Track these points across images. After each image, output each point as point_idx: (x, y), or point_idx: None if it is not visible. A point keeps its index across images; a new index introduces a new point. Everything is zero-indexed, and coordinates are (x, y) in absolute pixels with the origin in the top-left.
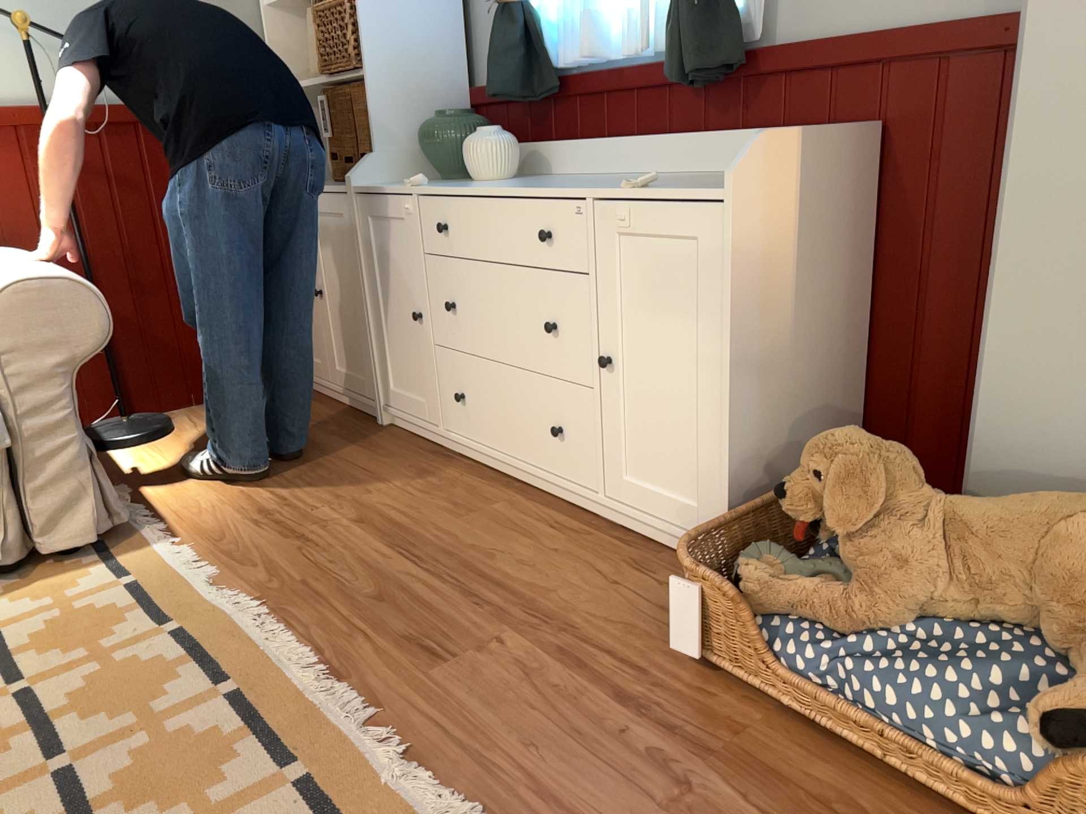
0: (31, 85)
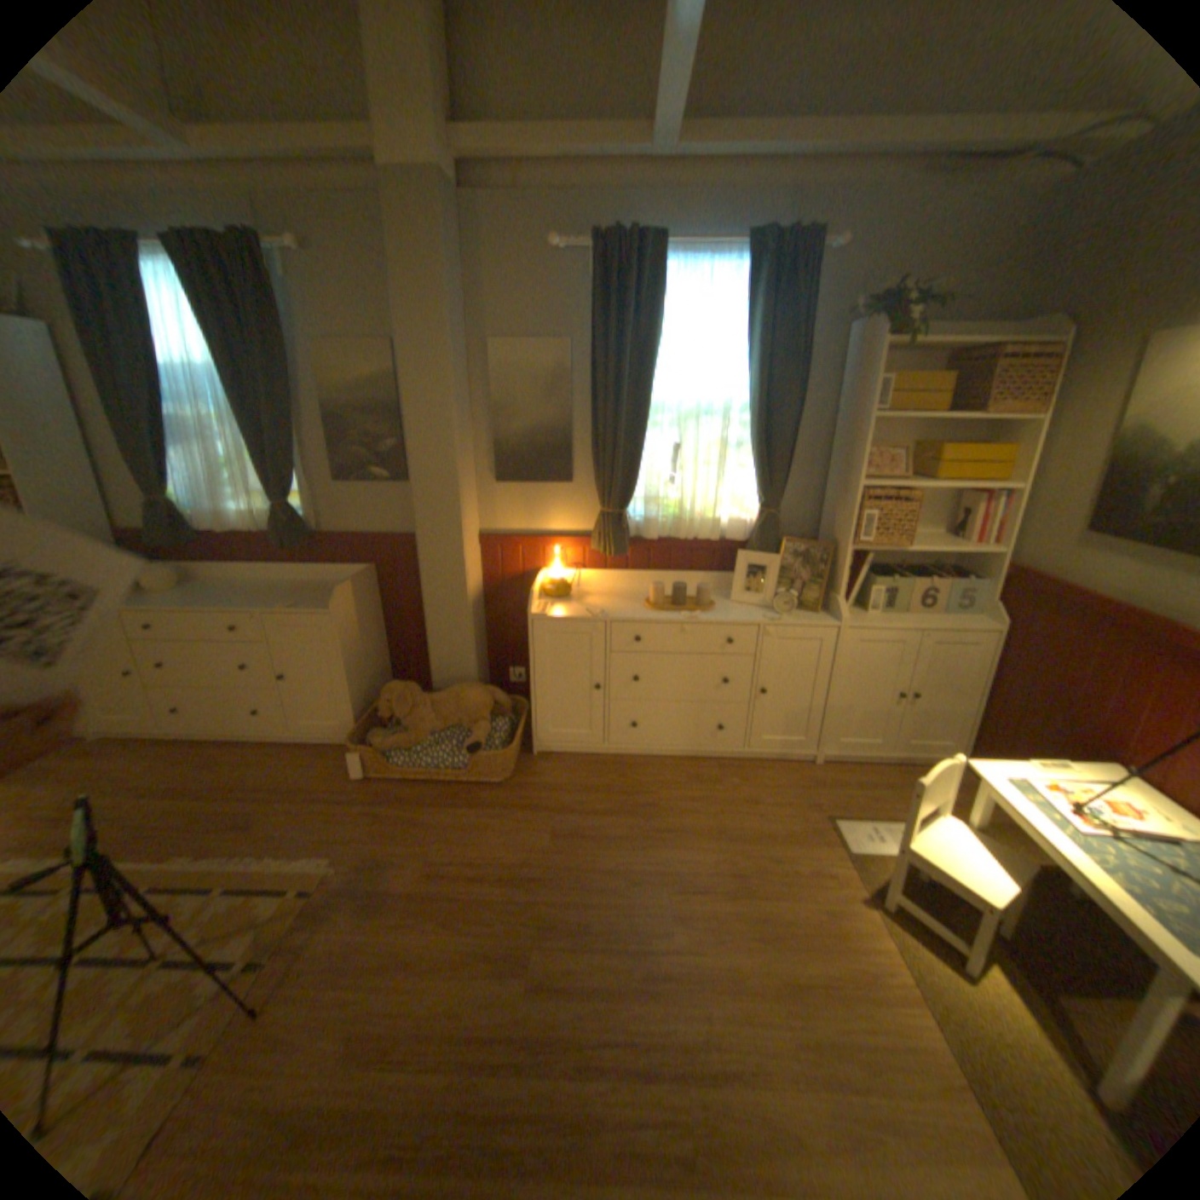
0: None
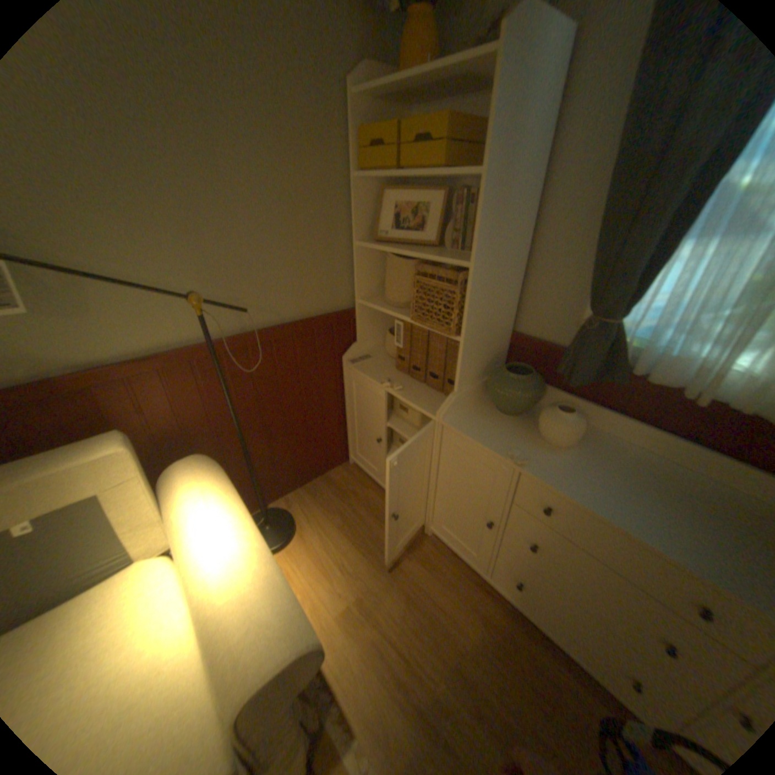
0: (196, 325)
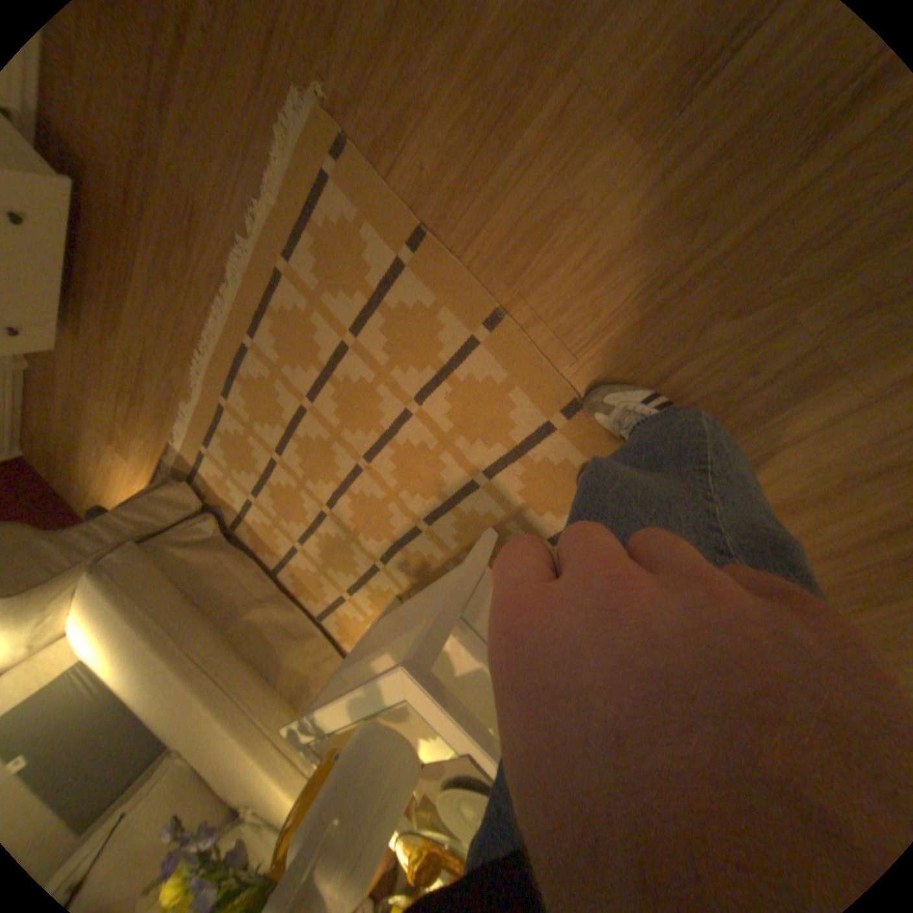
0: None
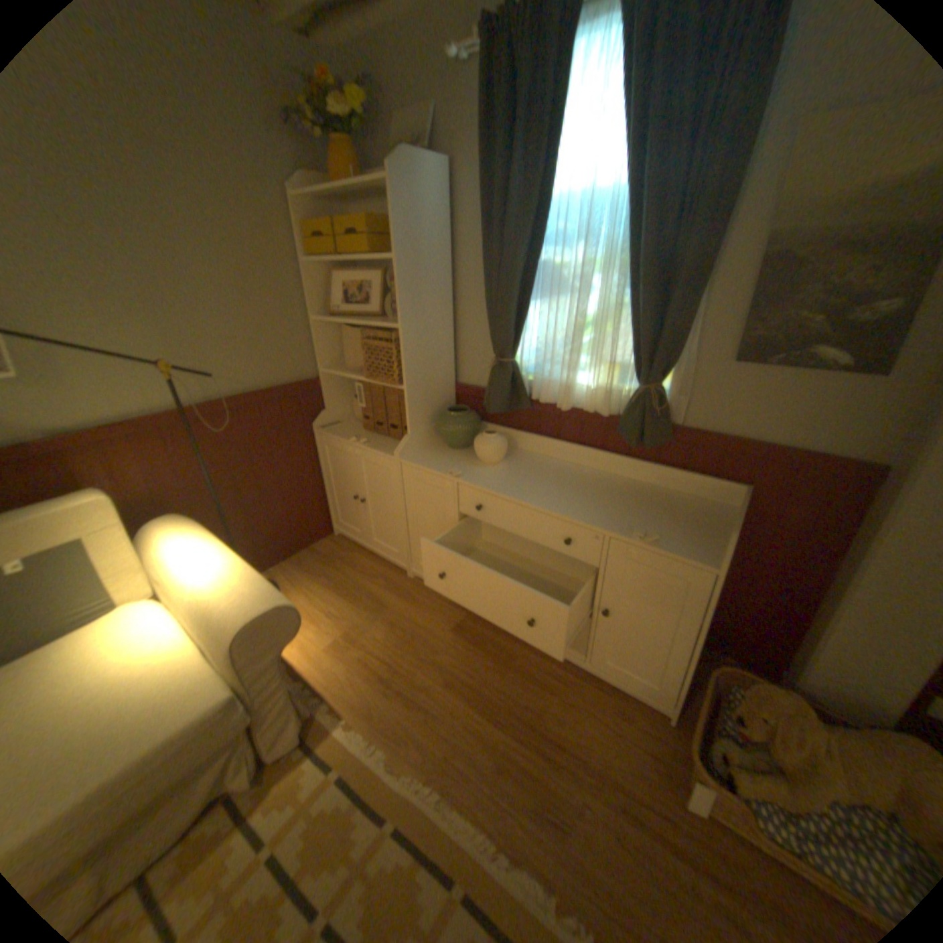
0: (162, 393)
